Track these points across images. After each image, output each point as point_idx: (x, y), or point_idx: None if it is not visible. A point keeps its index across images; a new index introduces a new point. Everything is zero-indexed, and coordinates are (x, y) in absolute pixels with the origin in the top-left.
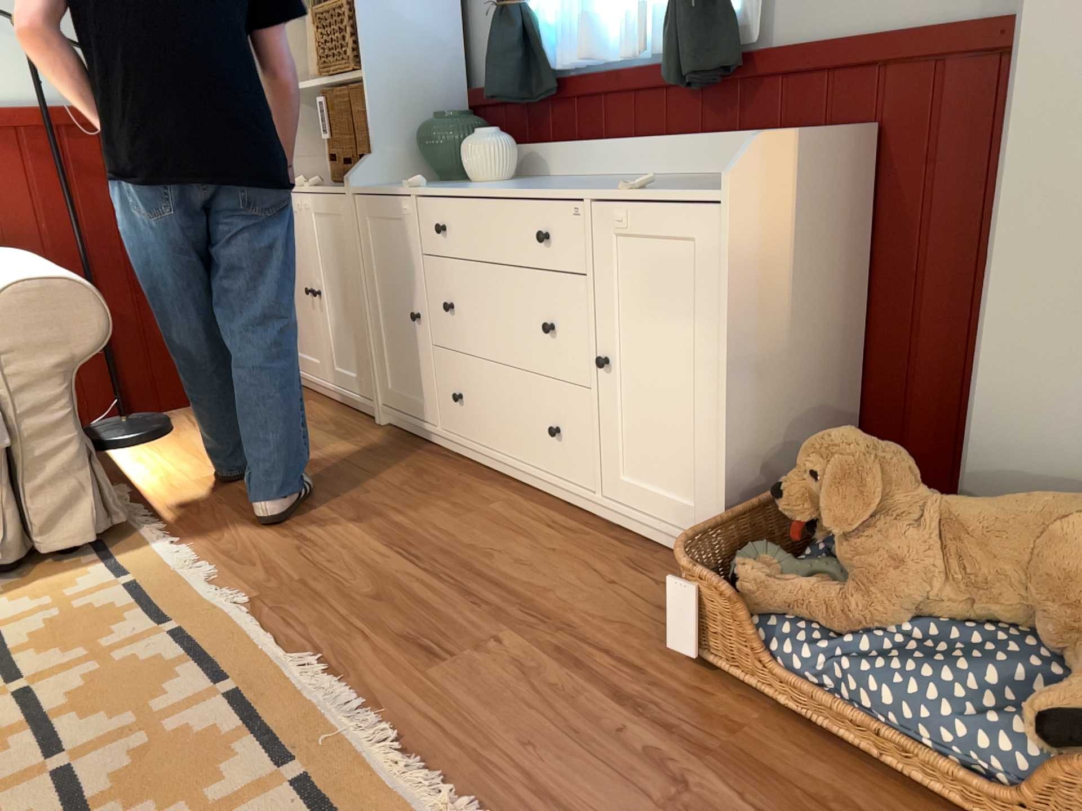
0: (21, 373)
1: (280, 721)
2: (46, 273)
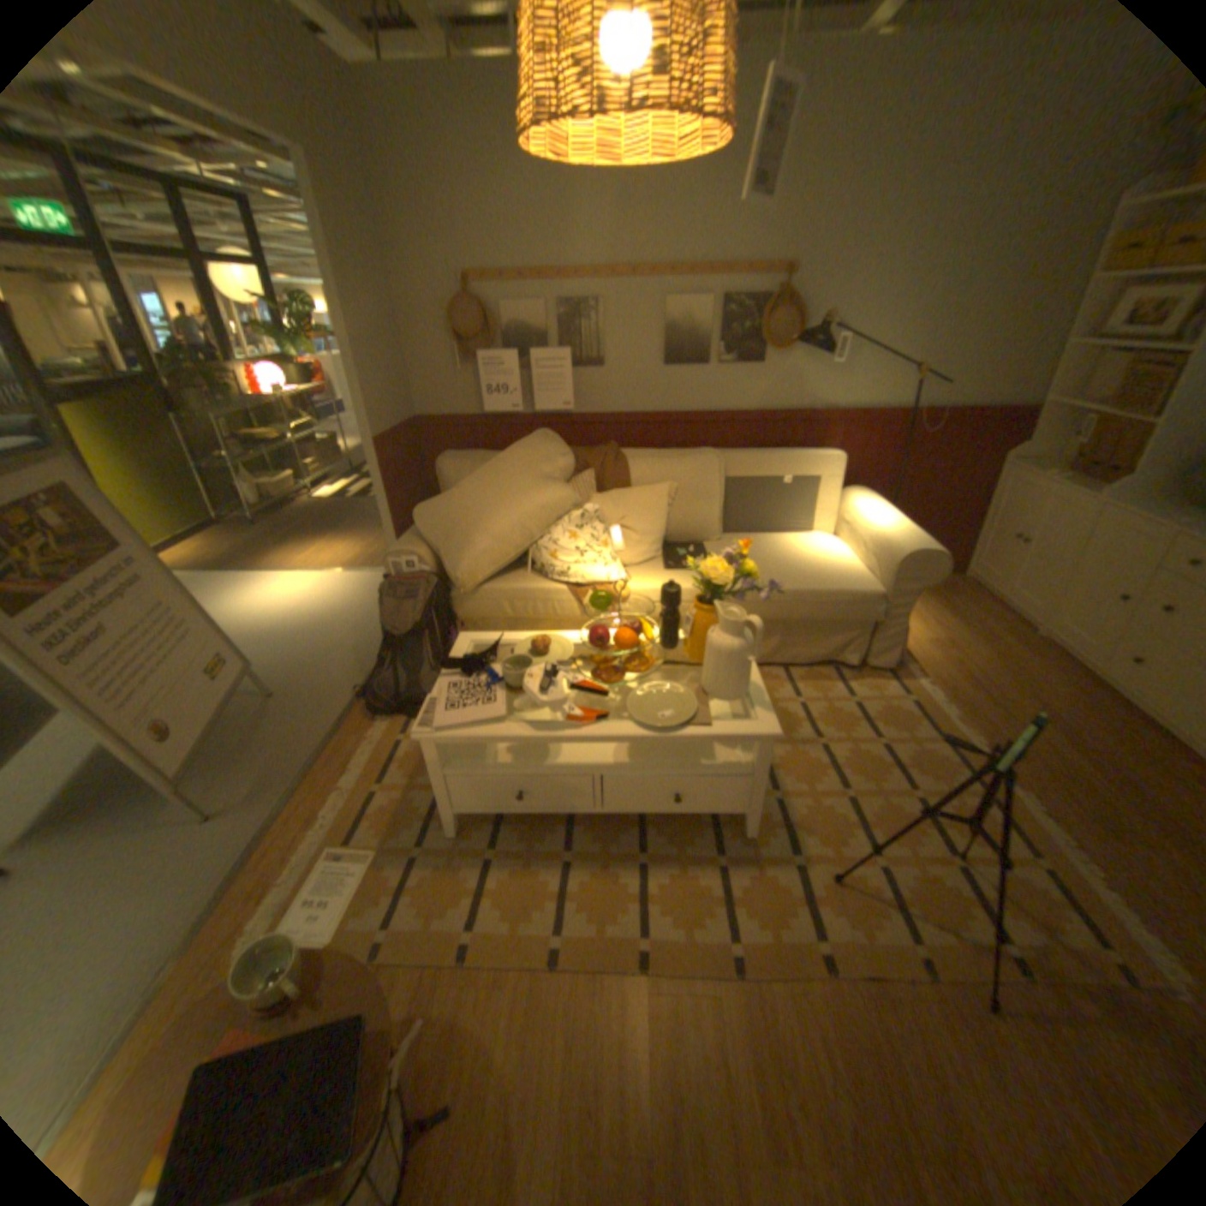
0: (898, 591)
1: (1028, 832)
2: (925, 544)
